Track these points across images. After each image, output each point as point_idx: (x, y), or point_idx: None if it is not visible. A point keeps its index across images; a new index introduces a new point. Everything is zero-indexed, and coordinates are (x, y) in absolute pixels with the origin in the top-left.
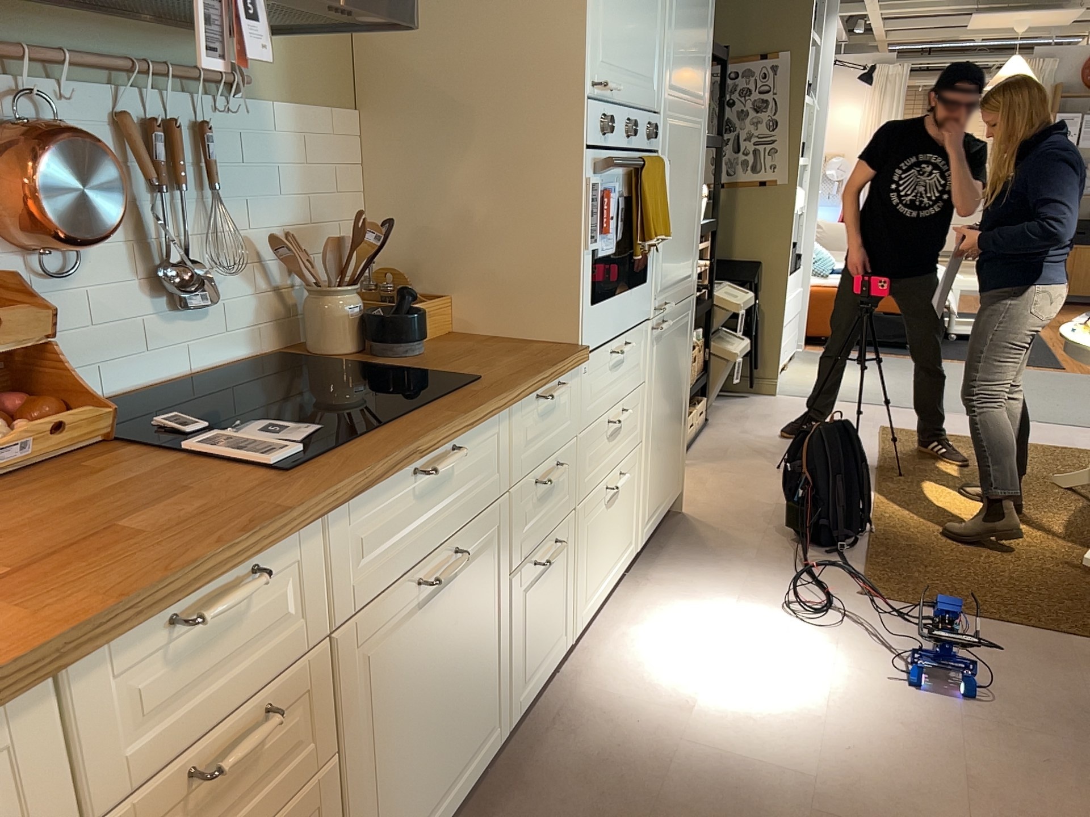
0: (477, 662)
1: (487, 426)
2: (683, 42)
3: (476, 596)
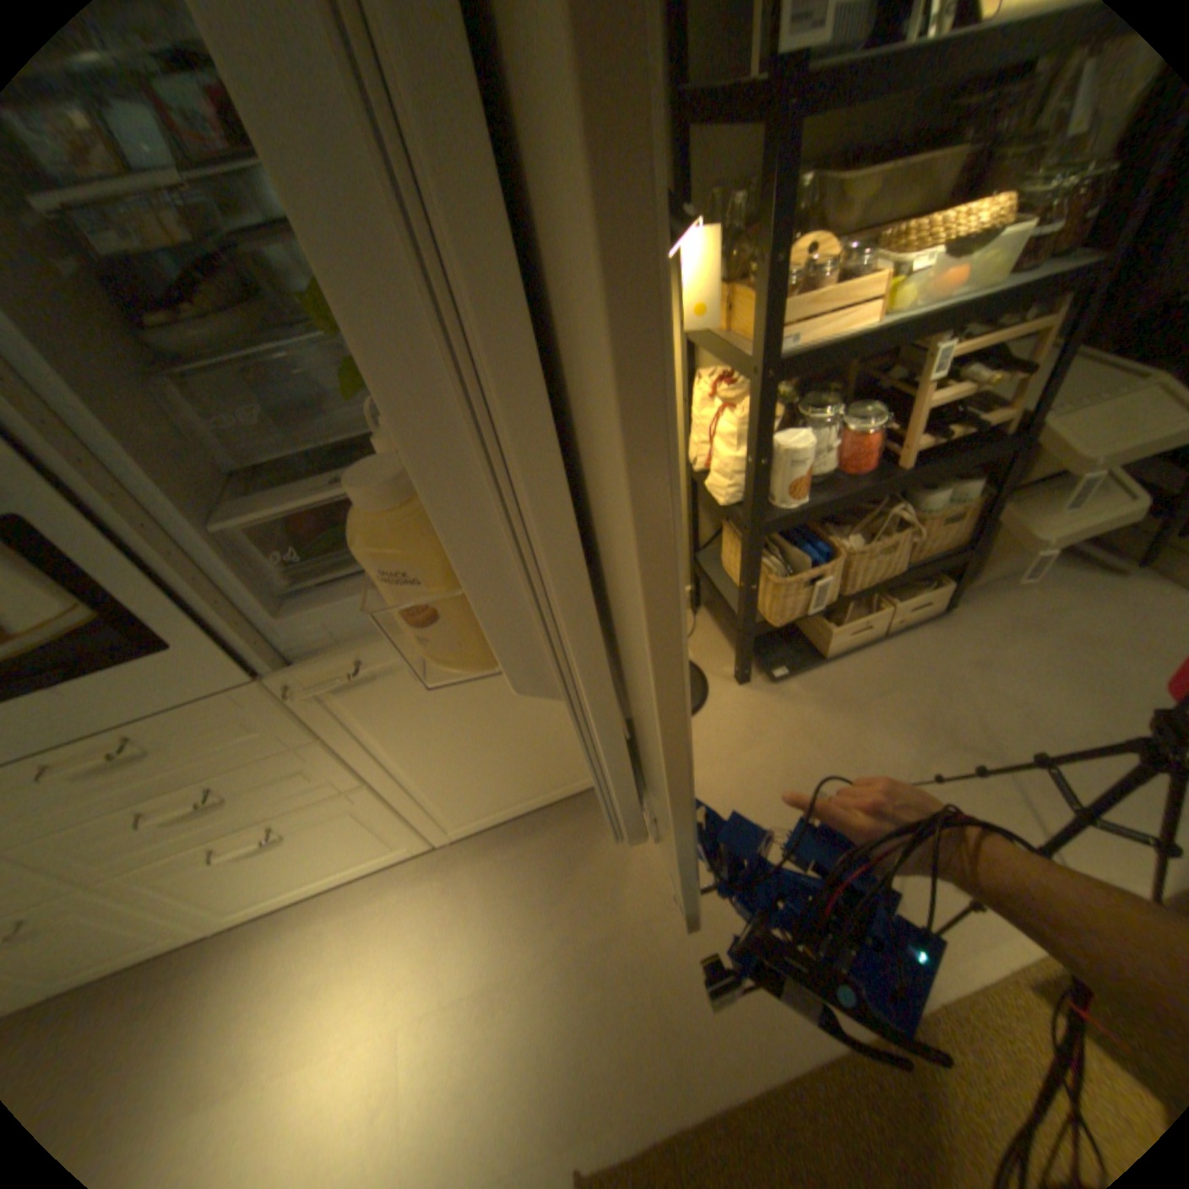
0: None
1: None
2: None
3: None
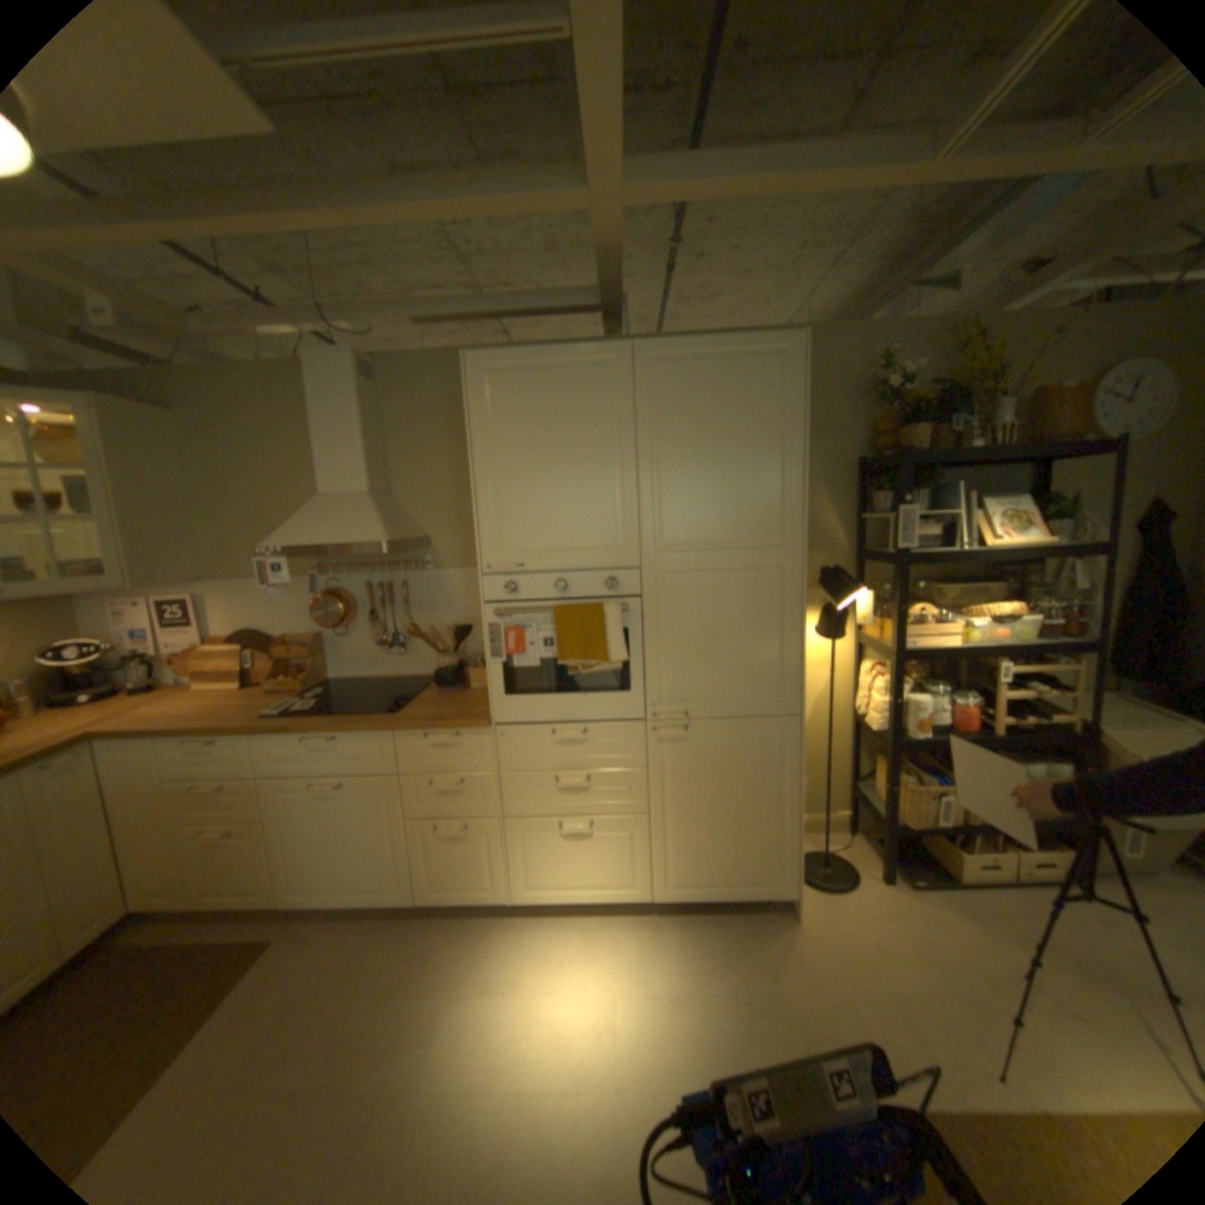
0: (369, 850)
1: (367, 738)
2: (693, 502)
3: (365, 817)
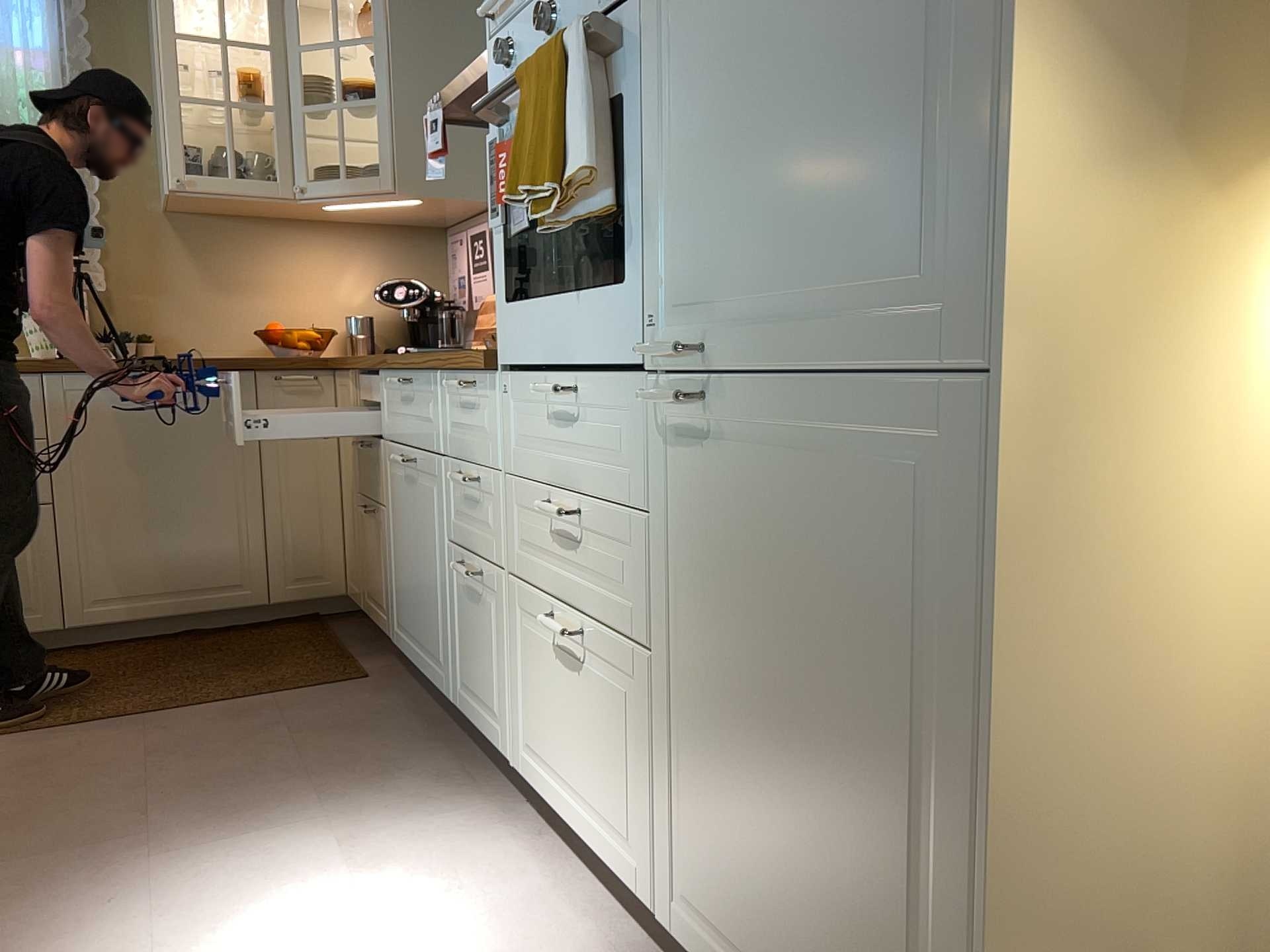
0: (429, 580)
1: (426, 381)
2: None
3: (427, 521)
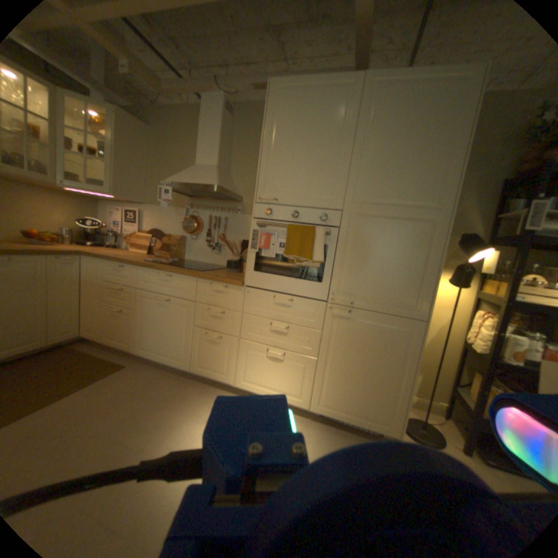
0: (175, 336)
1: (185, 278)
2: (384, 172)
3: (176, 319)
